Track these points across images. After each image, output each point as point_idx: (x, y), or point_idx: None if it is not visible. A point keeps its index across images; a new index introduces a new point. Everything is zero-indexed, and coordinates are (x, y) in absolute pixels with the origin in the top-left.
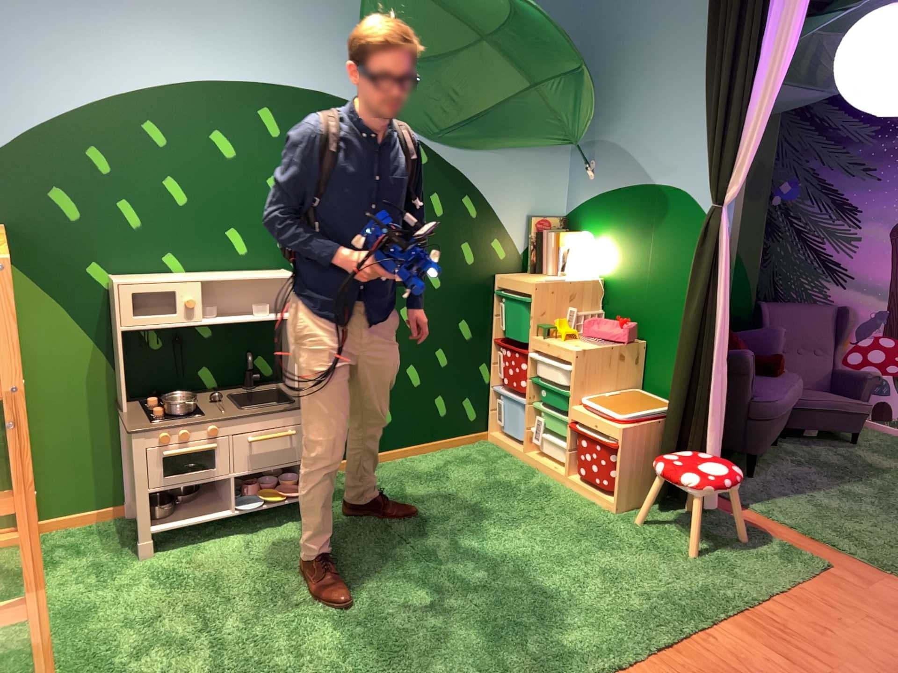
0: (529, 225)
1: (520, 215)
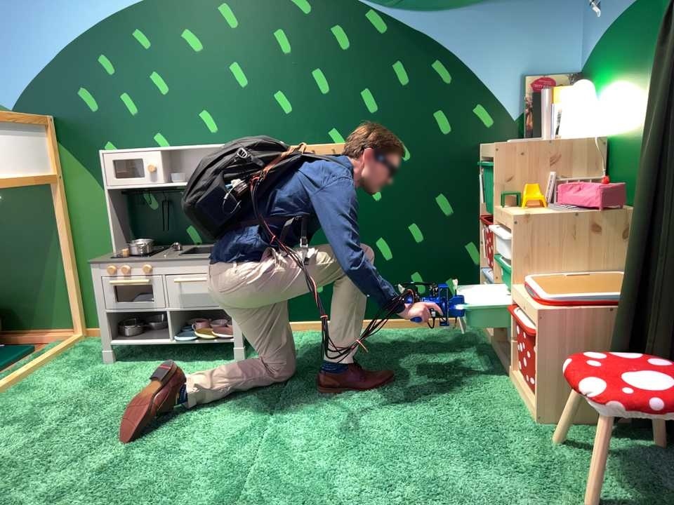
0: (525, 85)
1: (512, 74)
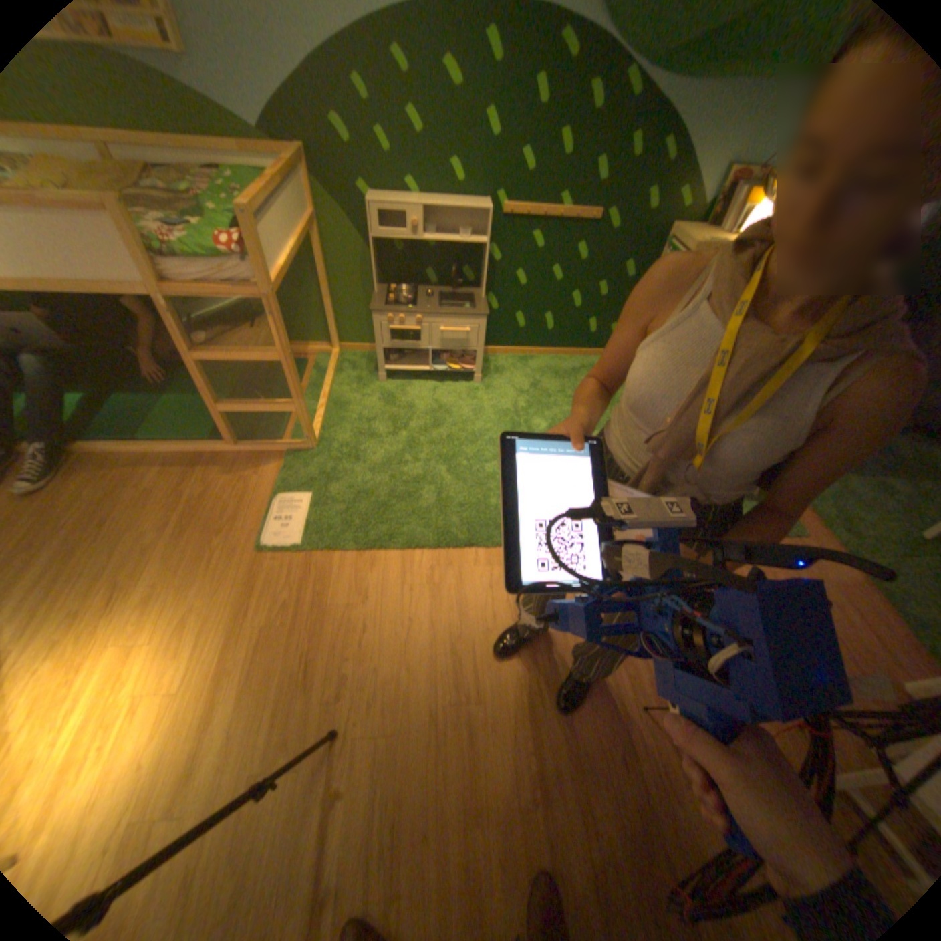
0: (728, 175)
1: (723, 163)
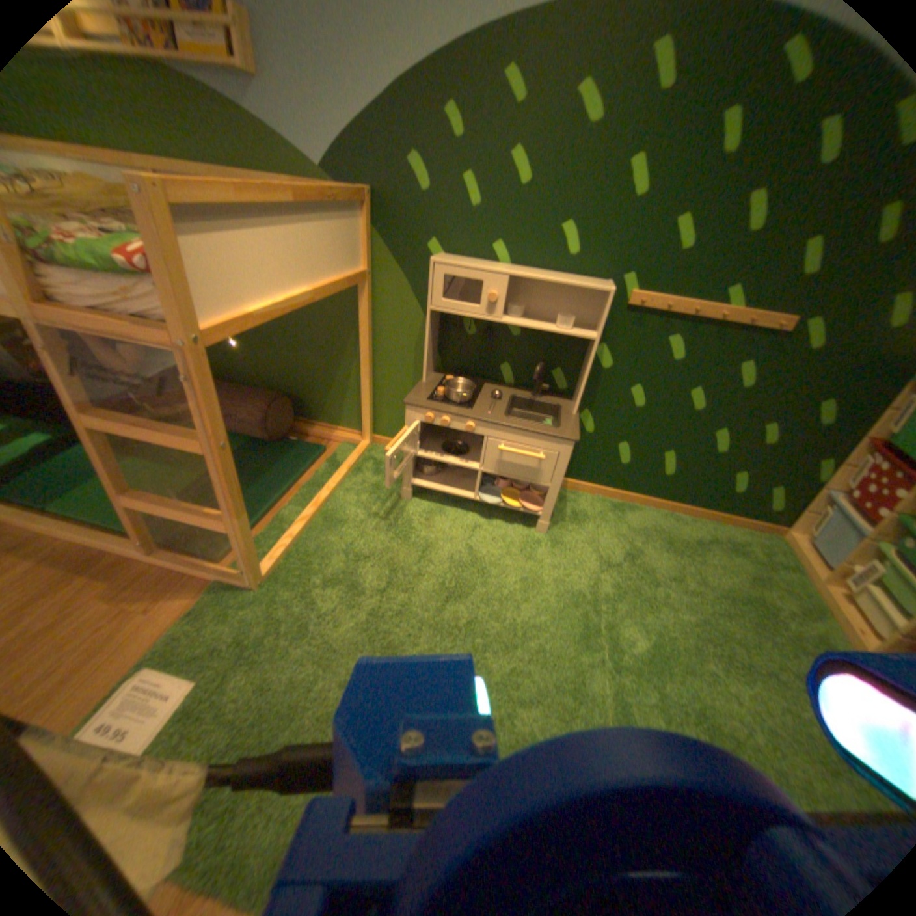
0: None
1: None
